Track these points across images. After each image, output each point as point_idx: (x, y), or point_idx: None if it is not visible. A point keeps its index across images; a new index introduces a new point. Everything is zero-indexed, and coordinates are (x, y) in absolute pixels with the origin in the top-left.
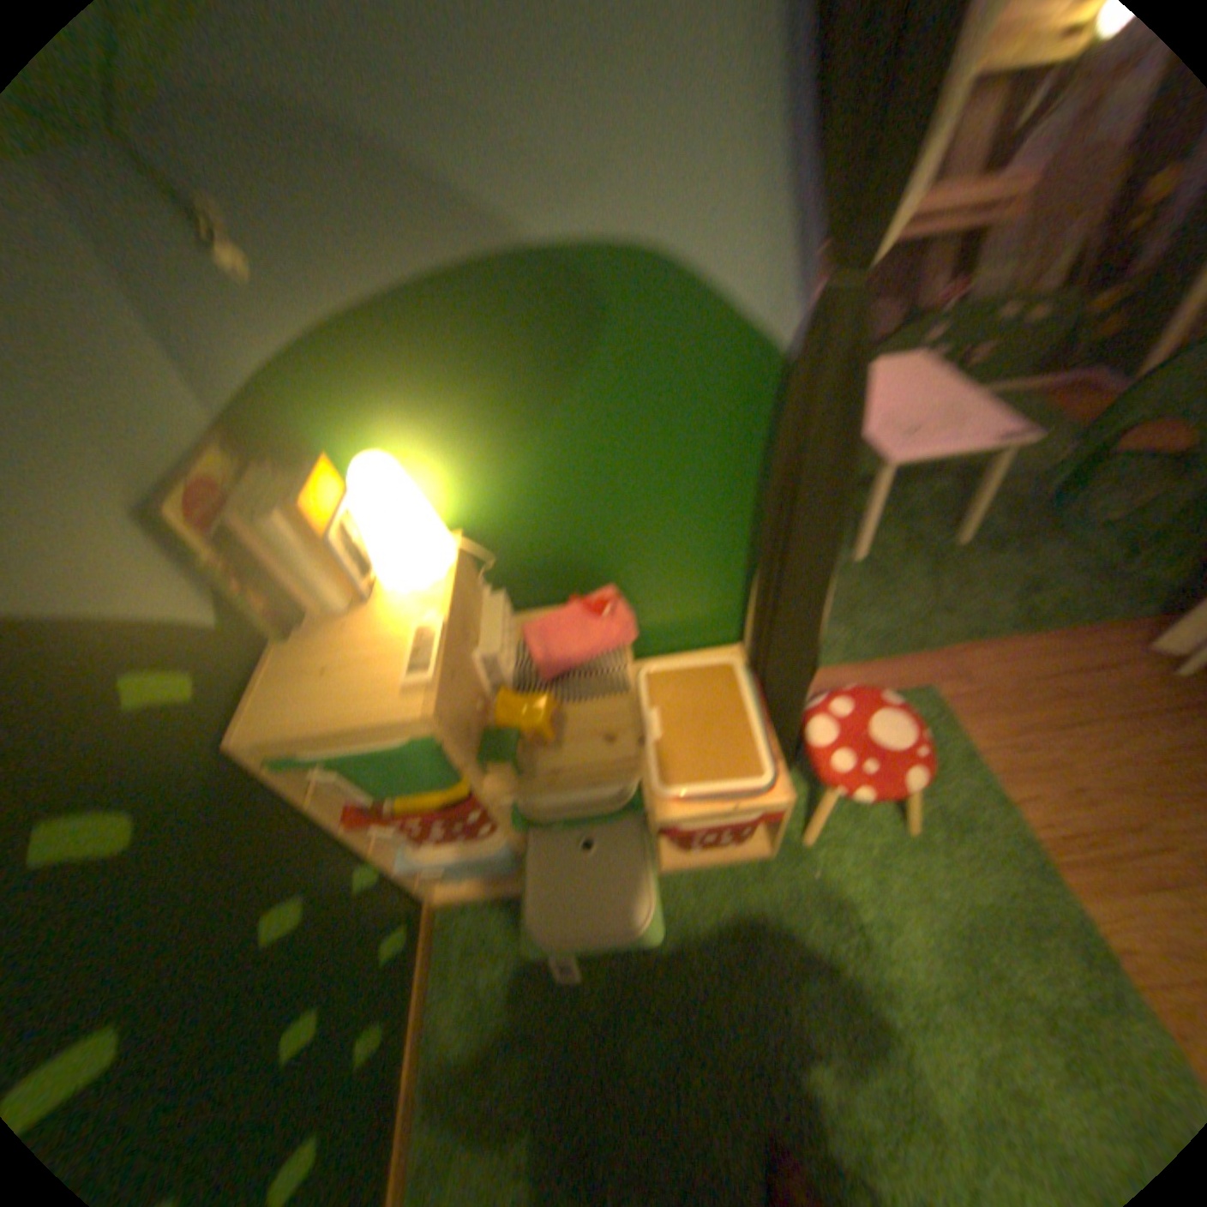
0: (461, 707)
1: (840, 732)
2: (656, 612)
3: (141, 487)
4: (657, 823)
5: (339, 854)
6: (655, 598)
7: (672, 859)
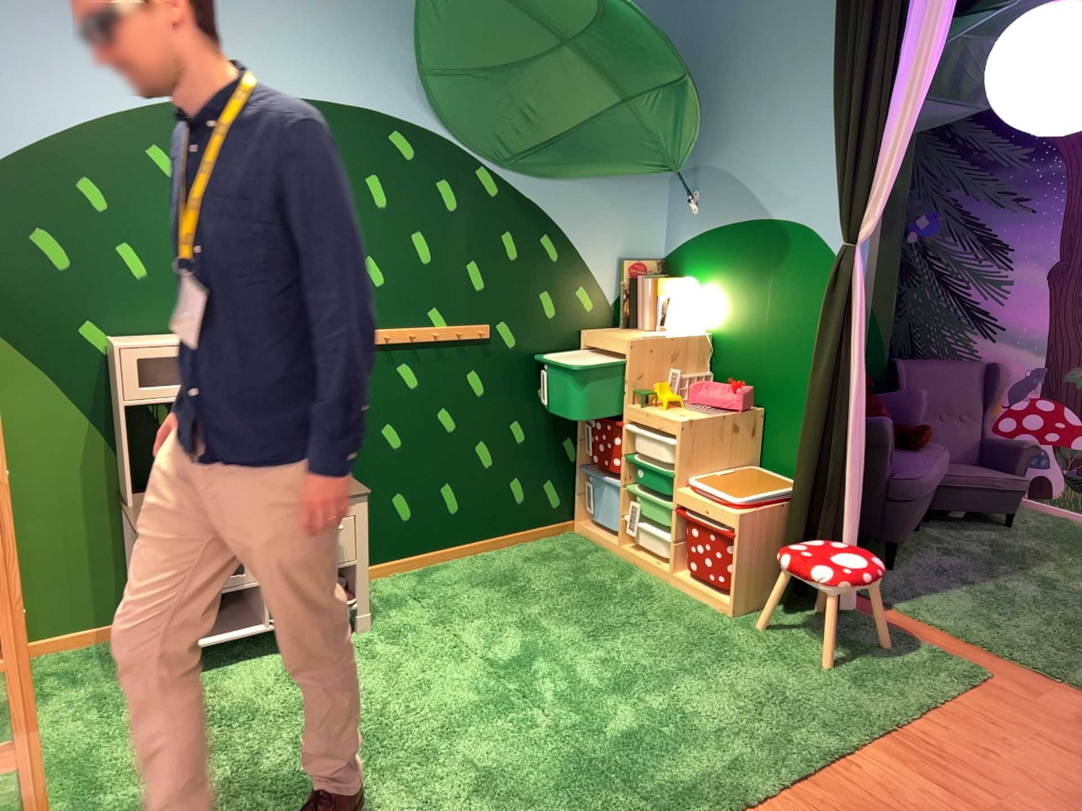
0: (643, 363)
1: (820, 551)
2: (780, 436)
3: (624, 255)
4: (677, 498)
5: (571, 422)
6: (782, 424)
7: (681, 577)
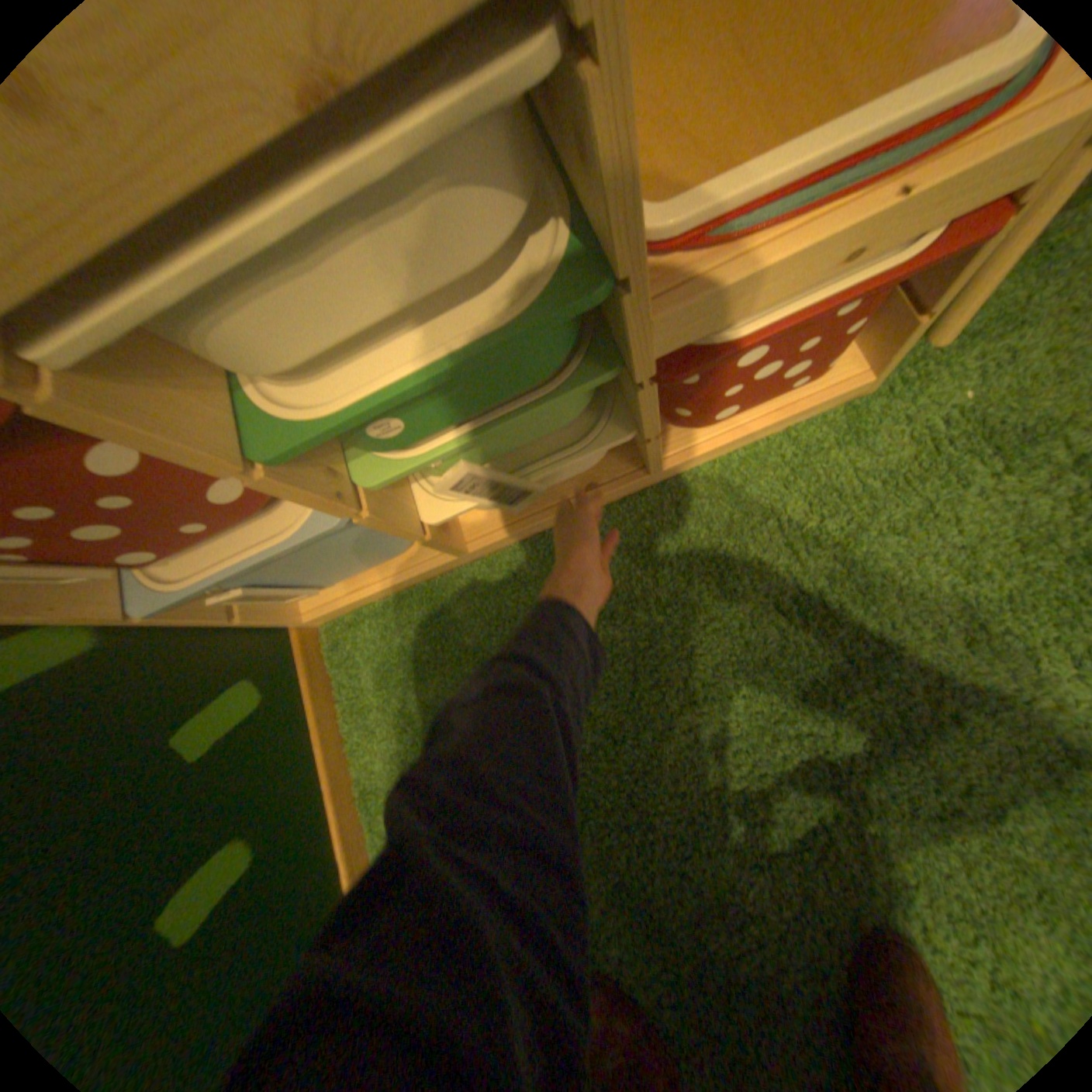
0: None
1: None
2: None
3: None
4: (652, 340)
5: None
6: None
7: (676, 450)
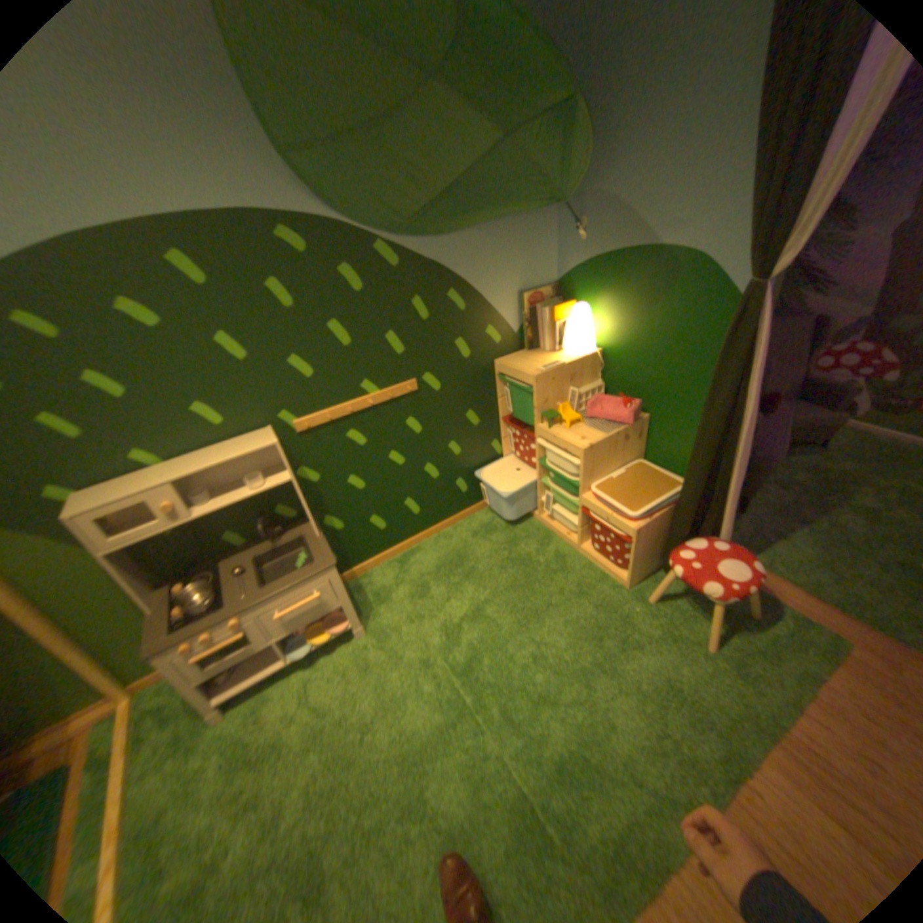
0: (546, 392)
1: (704, 553)
2: (663, 438)
3: (522, 289)
4: (581, 501)
5: (494, 429)
6: (664, 428)
7: (585, 549)
